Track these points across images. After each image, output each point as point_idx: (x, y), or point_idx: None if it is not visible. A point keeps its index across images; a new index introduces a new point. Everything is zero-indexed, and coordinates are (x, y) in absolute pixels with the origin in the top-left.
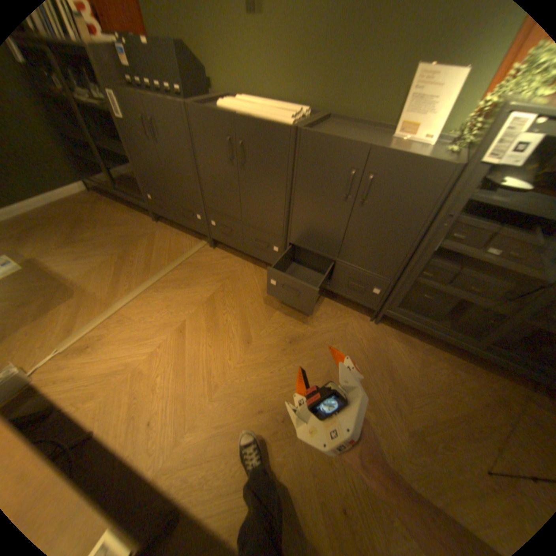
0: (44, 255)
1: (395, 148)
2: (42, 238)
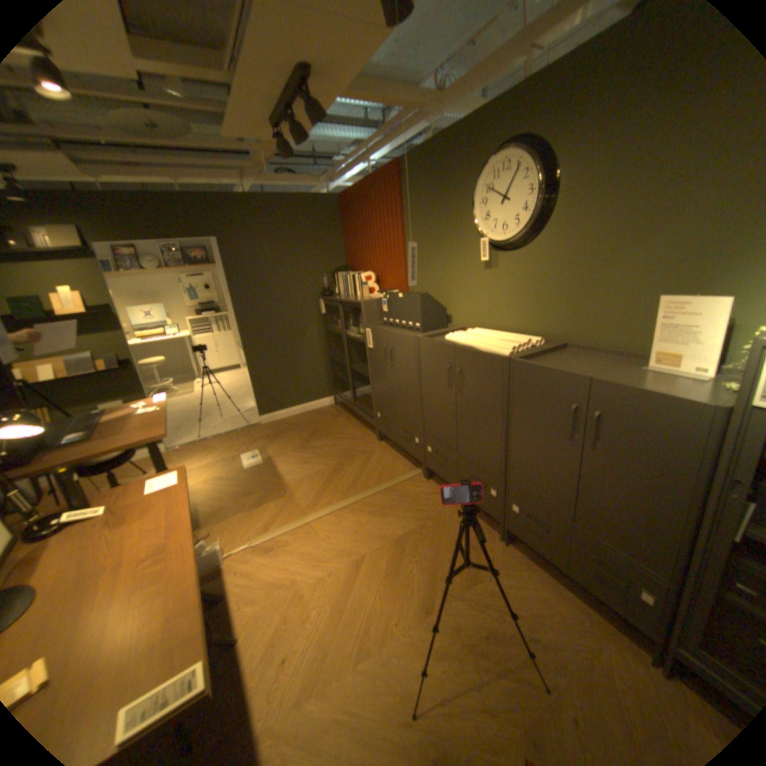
0: (281, 454)
1: (626, 383)
2: (286, 440)
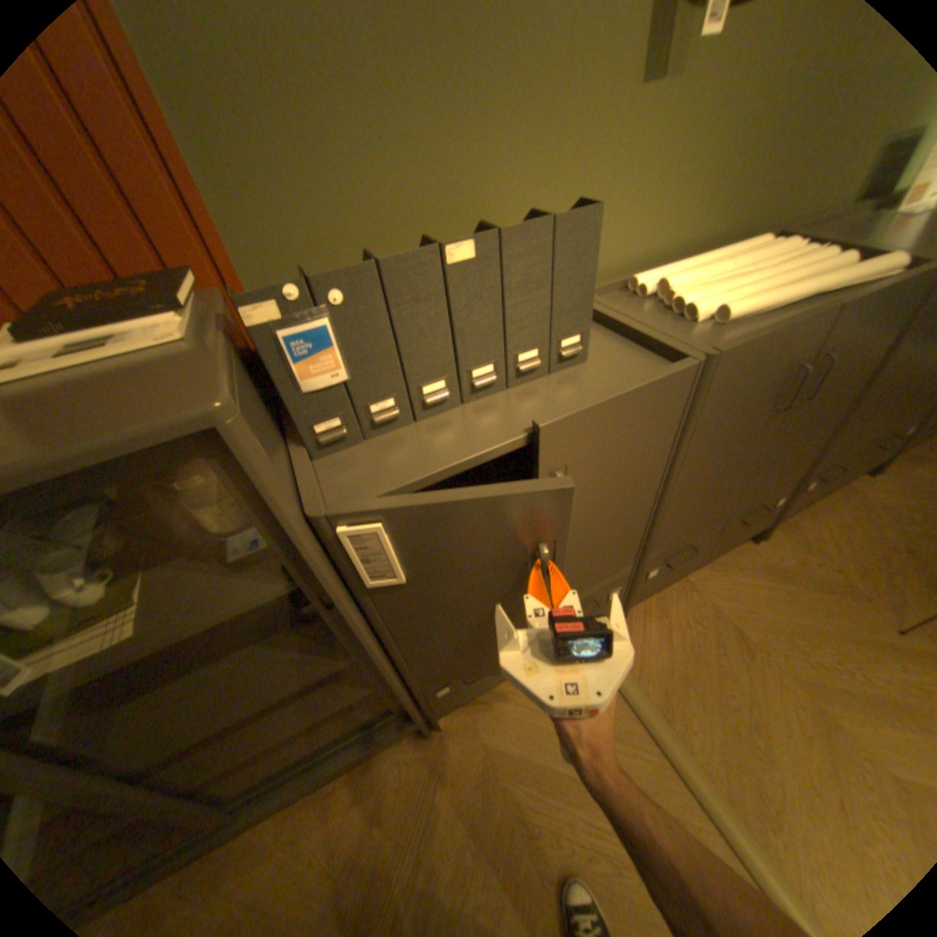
0: None
1: None
2: None
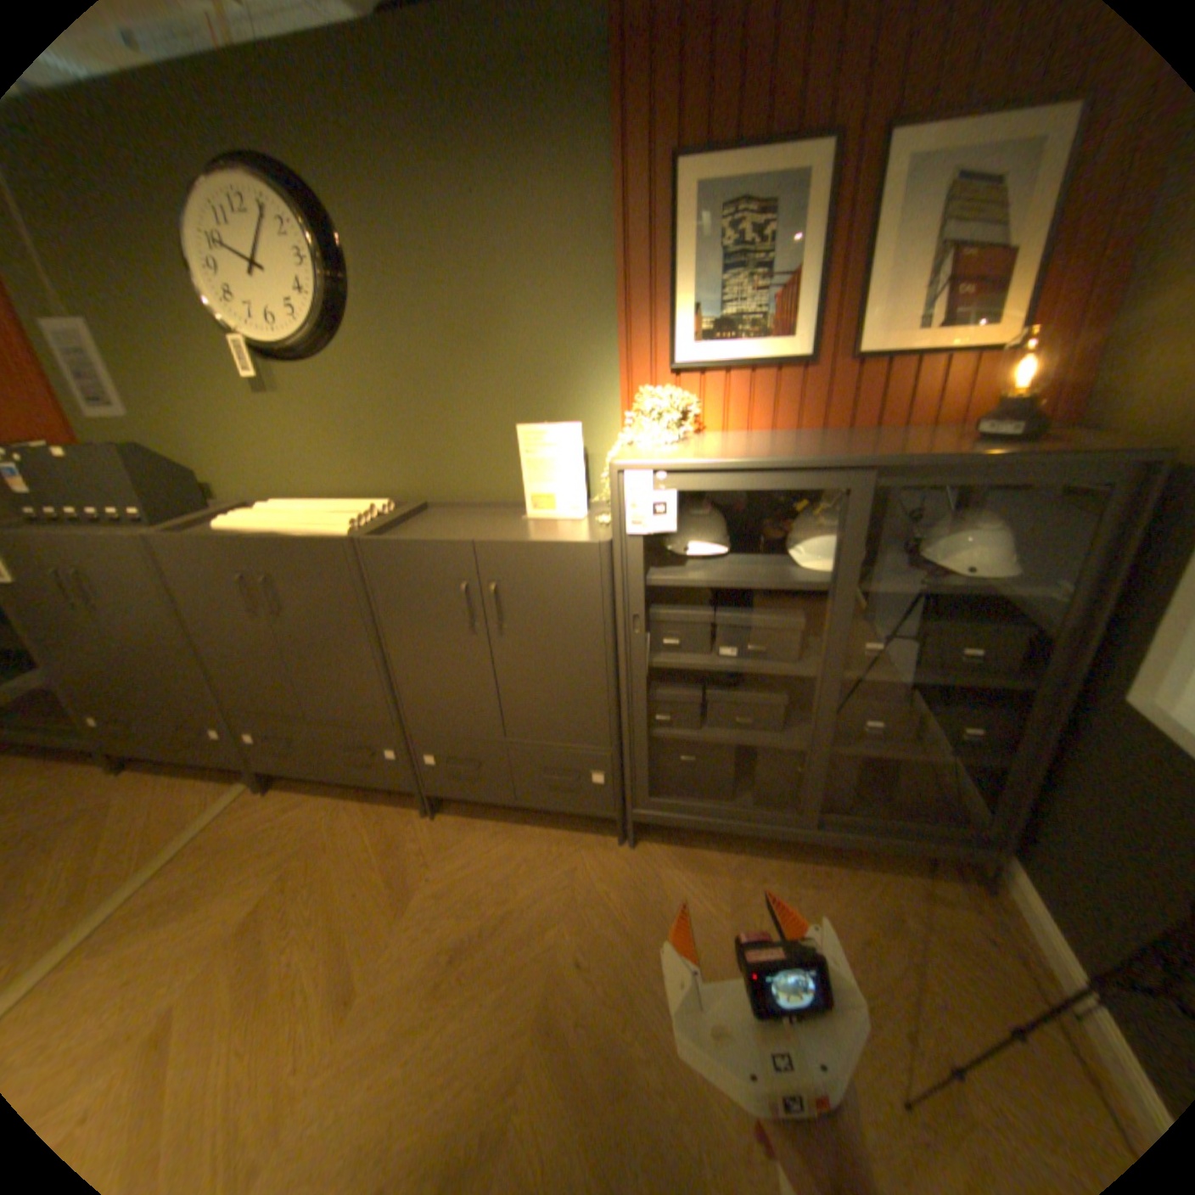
0: None
1: (510, 540)
2: None
